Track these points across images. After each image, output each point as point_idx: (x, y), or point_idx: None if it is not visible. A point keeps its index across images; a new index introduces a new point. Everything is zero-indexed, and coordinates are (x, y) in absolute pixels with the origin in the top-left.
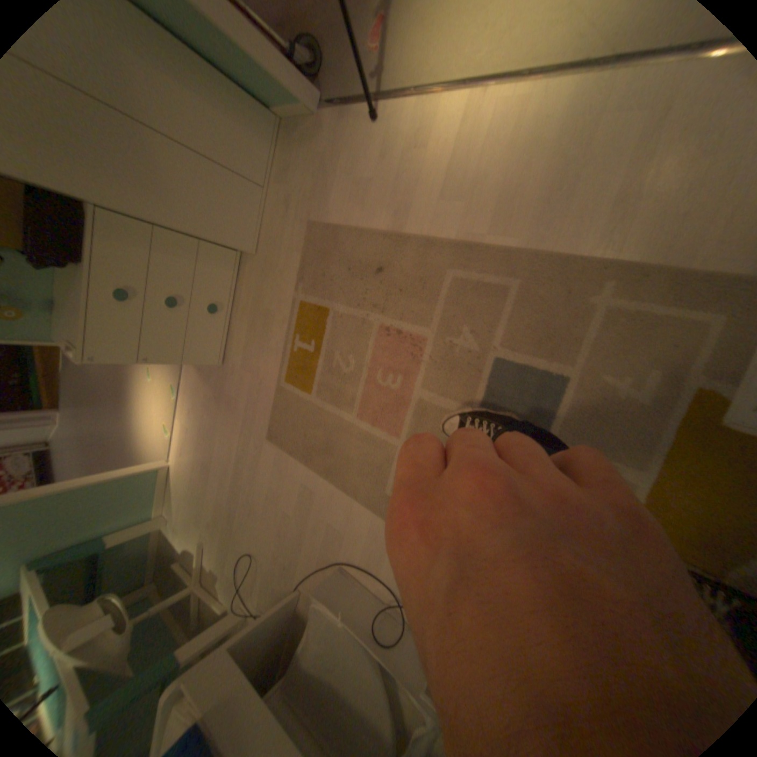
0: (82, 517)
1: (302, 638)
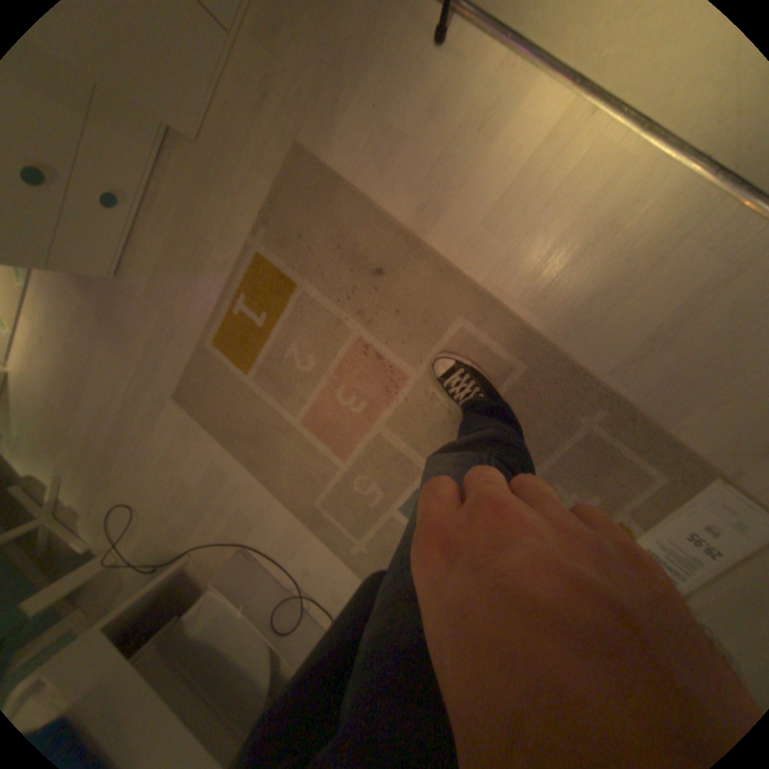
0: None
1: (193, 612)
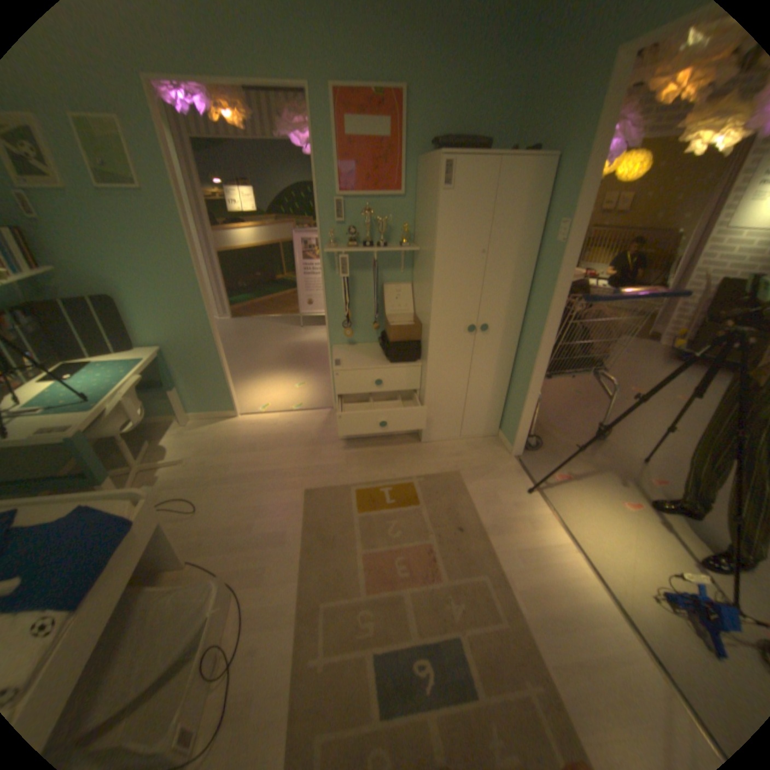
0: (193, 375)
1: (166, 590)
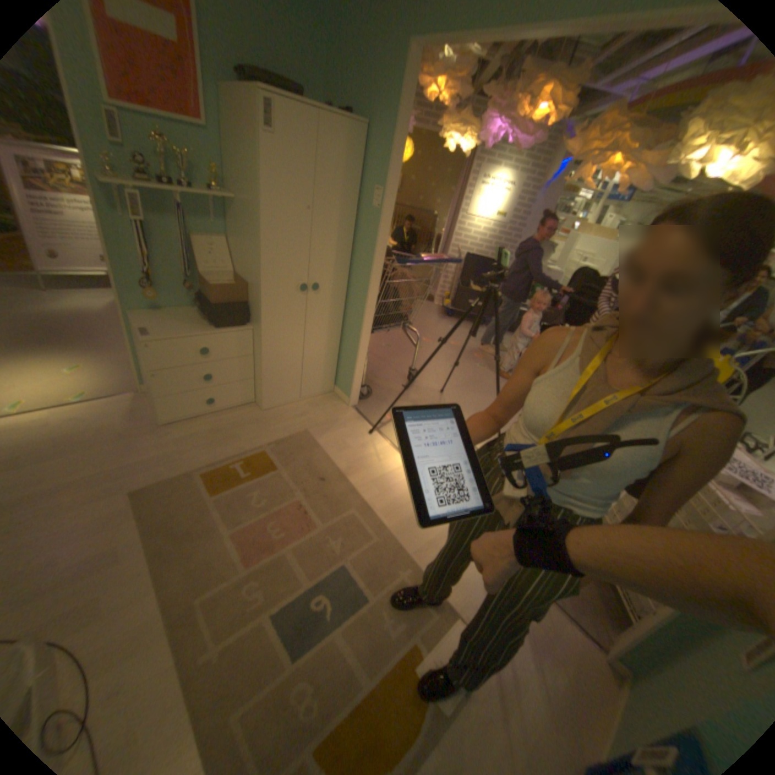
0: None
1: None
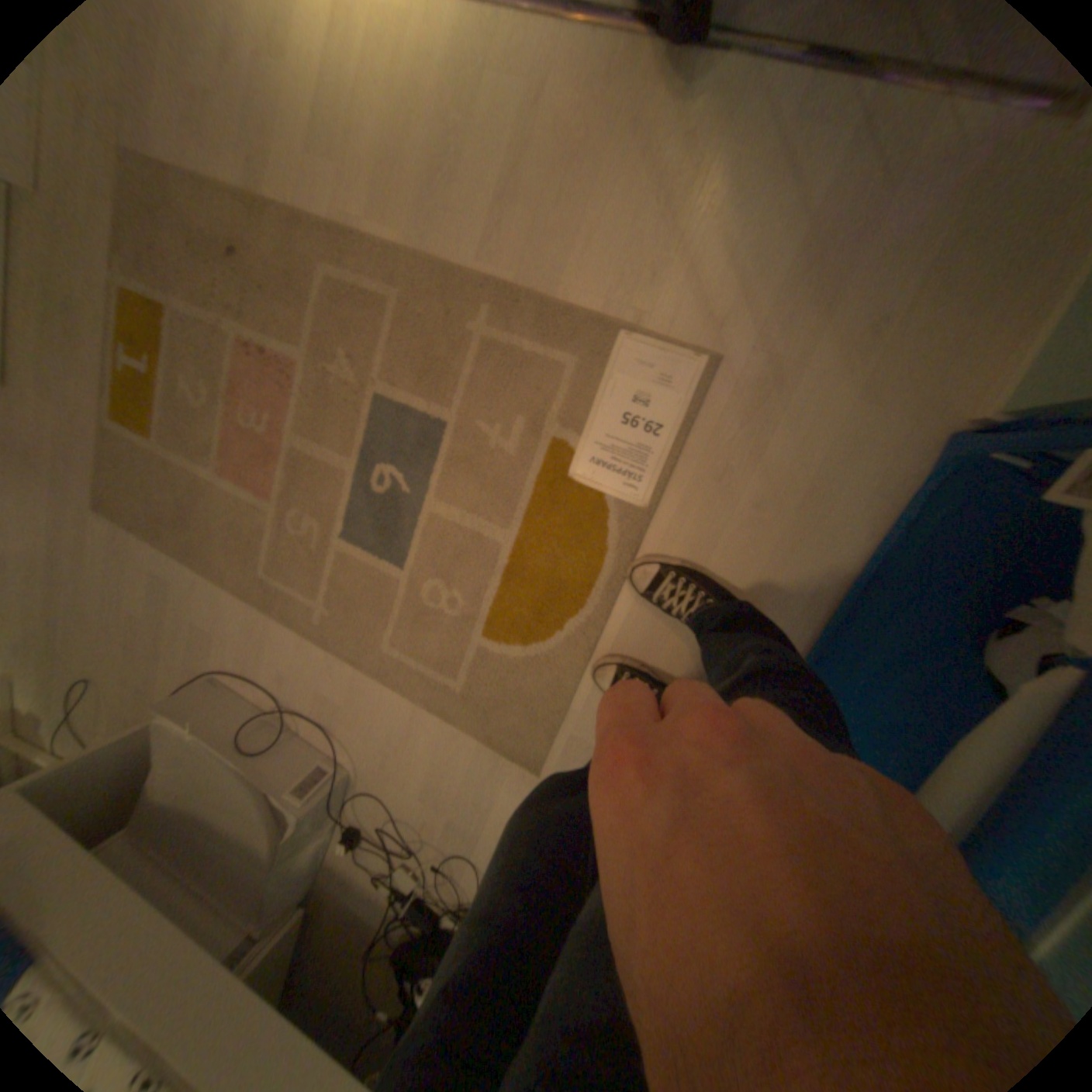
0: None
1: (149, 765)
